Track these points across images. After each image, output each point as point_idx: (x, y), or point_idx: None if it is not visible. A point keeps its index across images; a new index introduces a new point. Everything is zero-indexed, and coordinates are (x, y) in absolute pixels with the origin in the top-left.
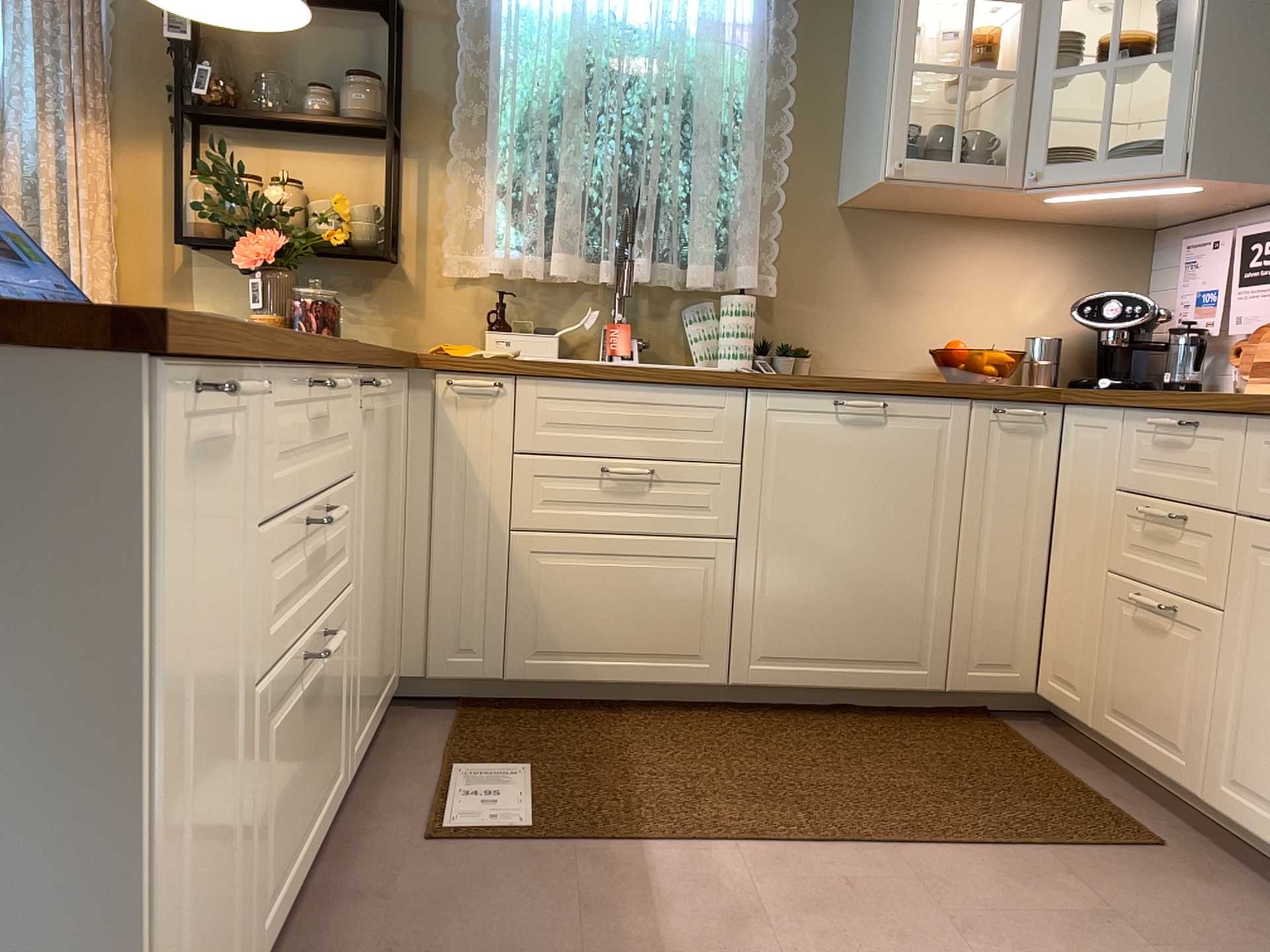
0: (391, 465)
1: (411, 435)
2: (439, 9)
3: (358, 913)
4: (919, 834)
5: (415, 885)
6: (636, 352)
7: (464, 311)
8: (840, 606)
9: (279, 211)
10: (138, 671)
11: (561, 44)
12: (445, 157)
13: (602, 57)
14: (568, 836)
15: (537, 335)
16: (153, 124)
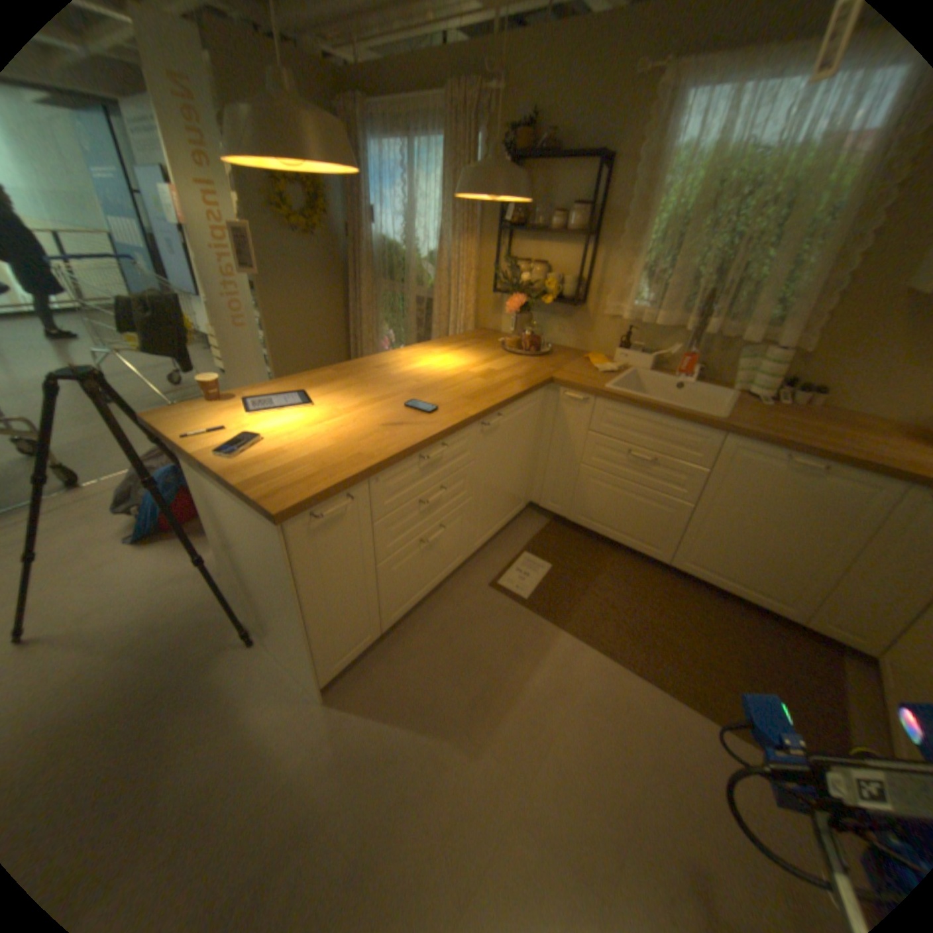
0: (523, 434)
1: (548, 411)
2: (634, 150)
3: (450, 607)
4: (697, 702)
5: (473, 605)
6: (694, 375)
7: (611, 333)
8: (749, 560)
9: (527, 284)
10: (303, 588)
11: (706, 168)
12: (619, 246)
13: (734, 175)
14: (538, 611)
15: (641, 355)
16: (493, 230)
